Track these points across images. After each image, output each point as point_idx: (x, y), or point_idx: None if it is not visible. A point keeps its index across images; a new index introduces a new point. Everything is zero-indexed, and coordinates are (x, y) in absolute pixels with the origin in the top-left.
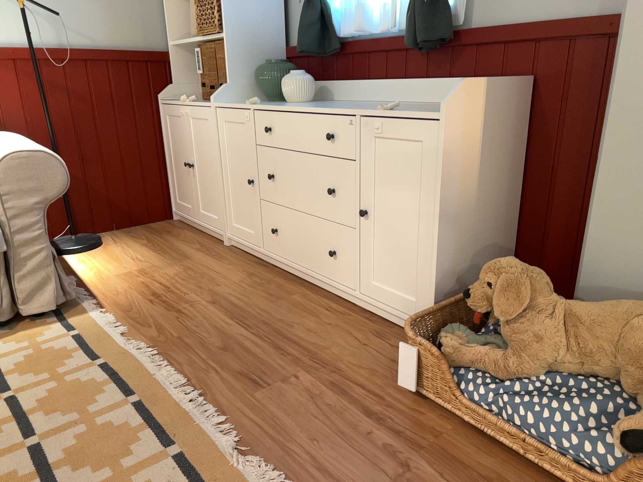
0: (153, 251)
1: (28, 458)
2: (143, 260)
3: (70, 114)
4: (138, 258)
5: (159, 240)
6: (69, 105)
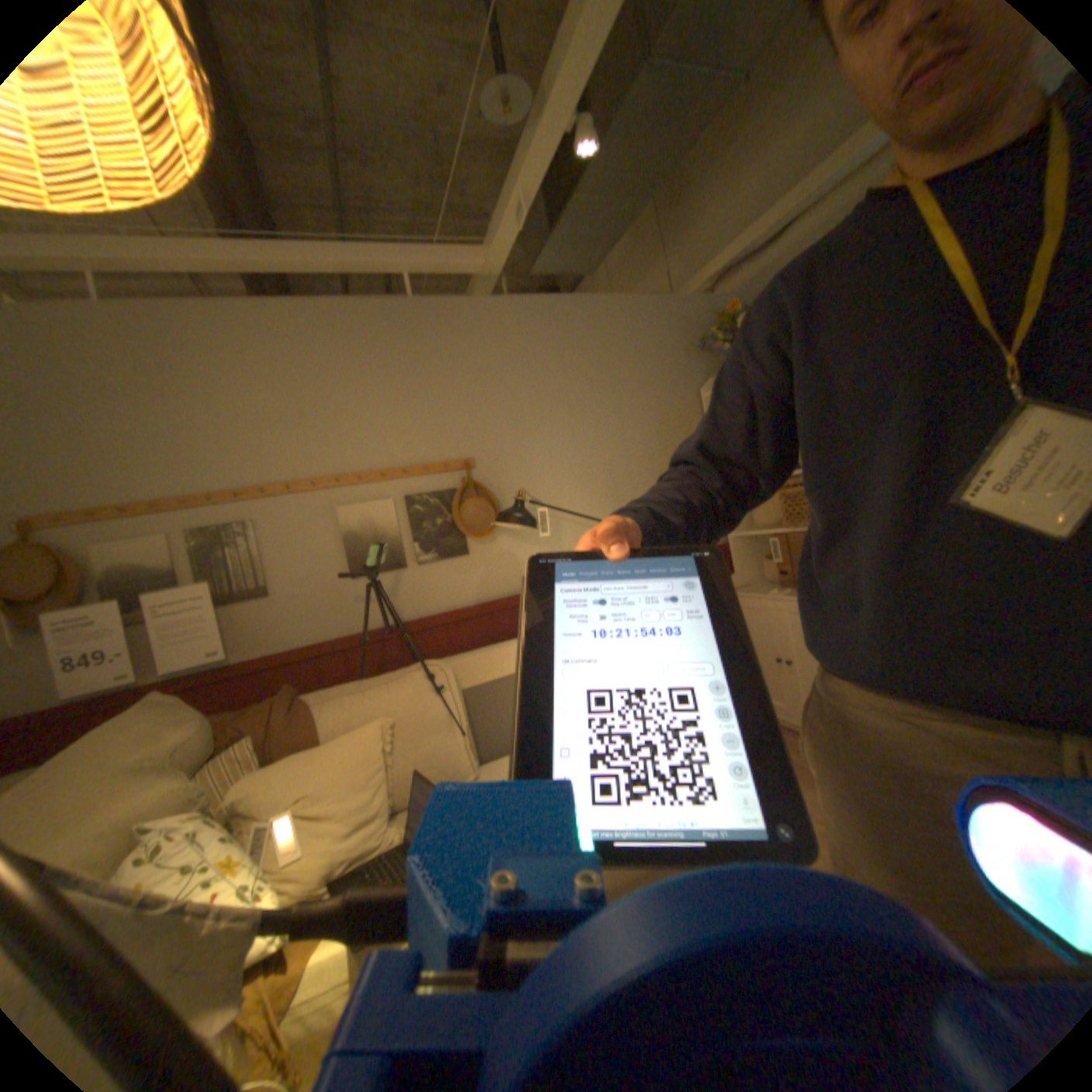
0: None
1: None
2: None
3: None
4: None
5: None
6: None
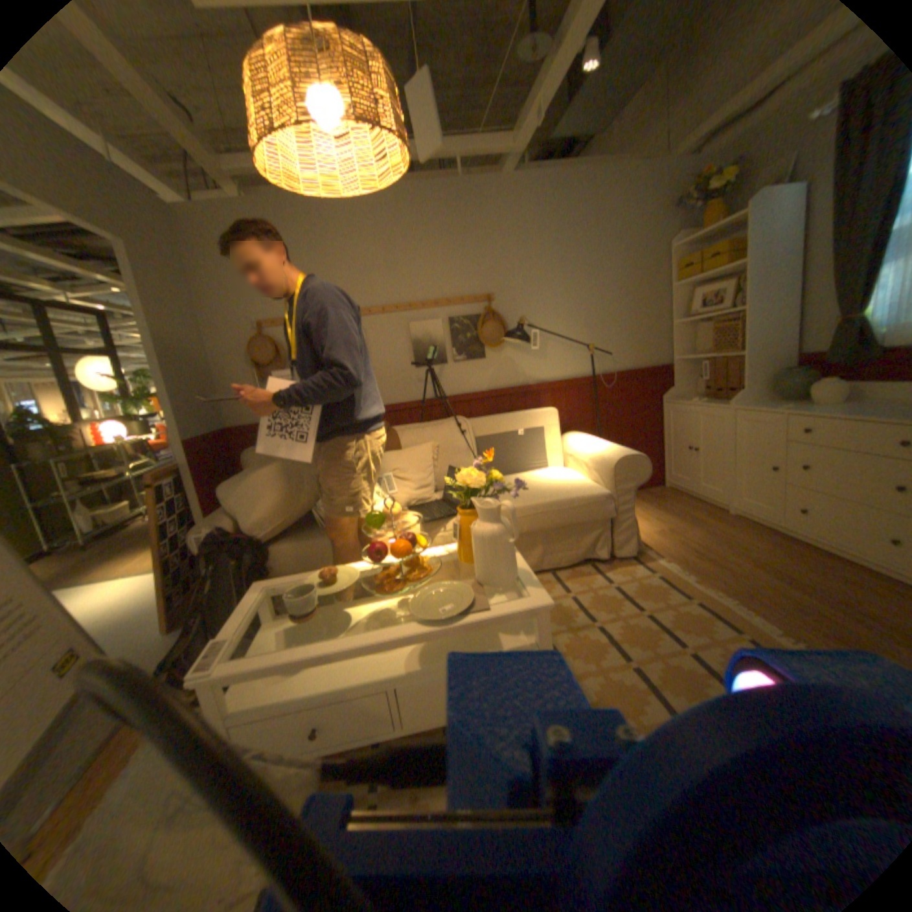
0: (668, 514)
1: (695, 663)
2: (665, 521)
3: (603, 414)
4: (660, 519)
5: (666, 504)
6: (603, 408)
